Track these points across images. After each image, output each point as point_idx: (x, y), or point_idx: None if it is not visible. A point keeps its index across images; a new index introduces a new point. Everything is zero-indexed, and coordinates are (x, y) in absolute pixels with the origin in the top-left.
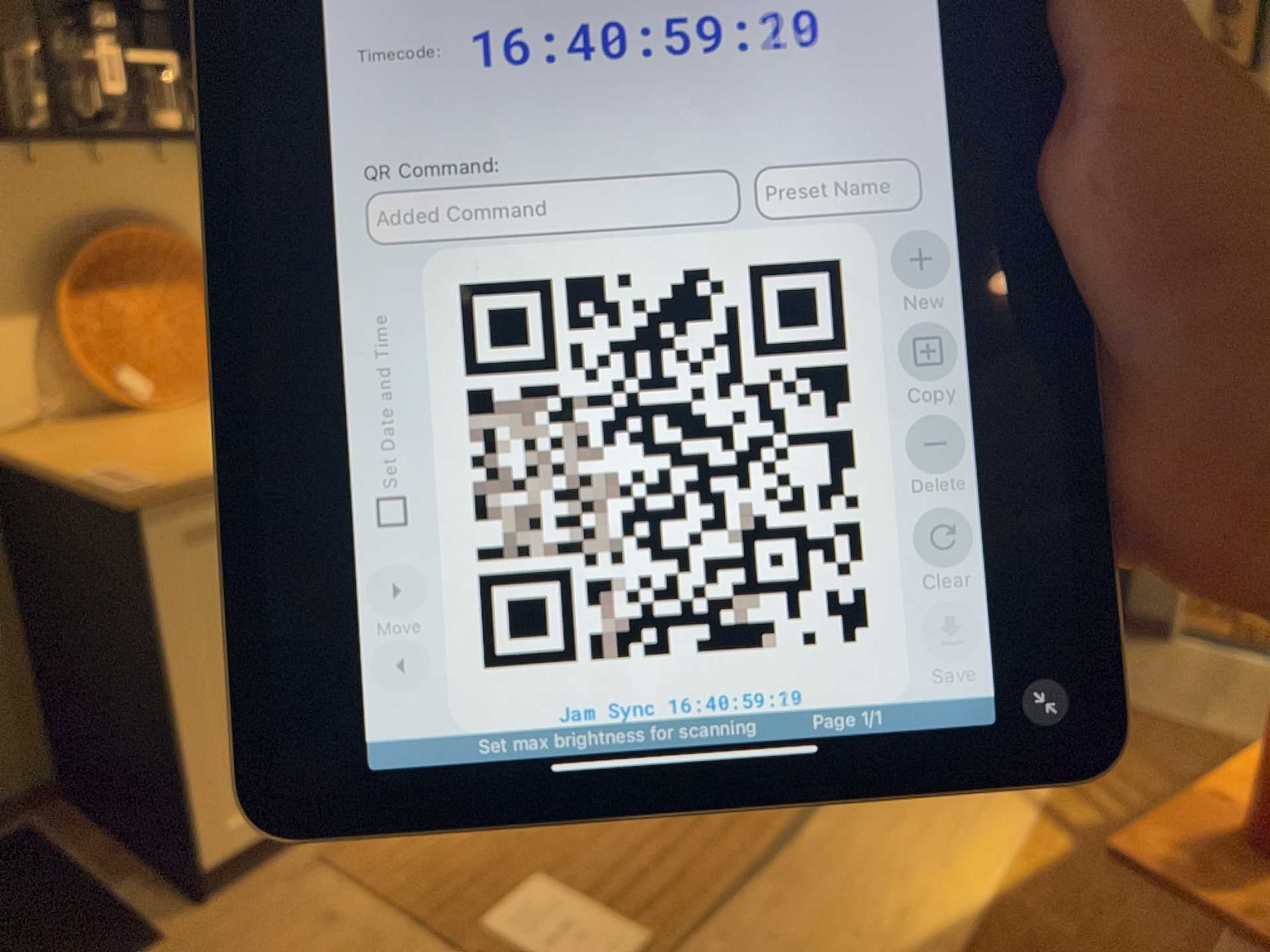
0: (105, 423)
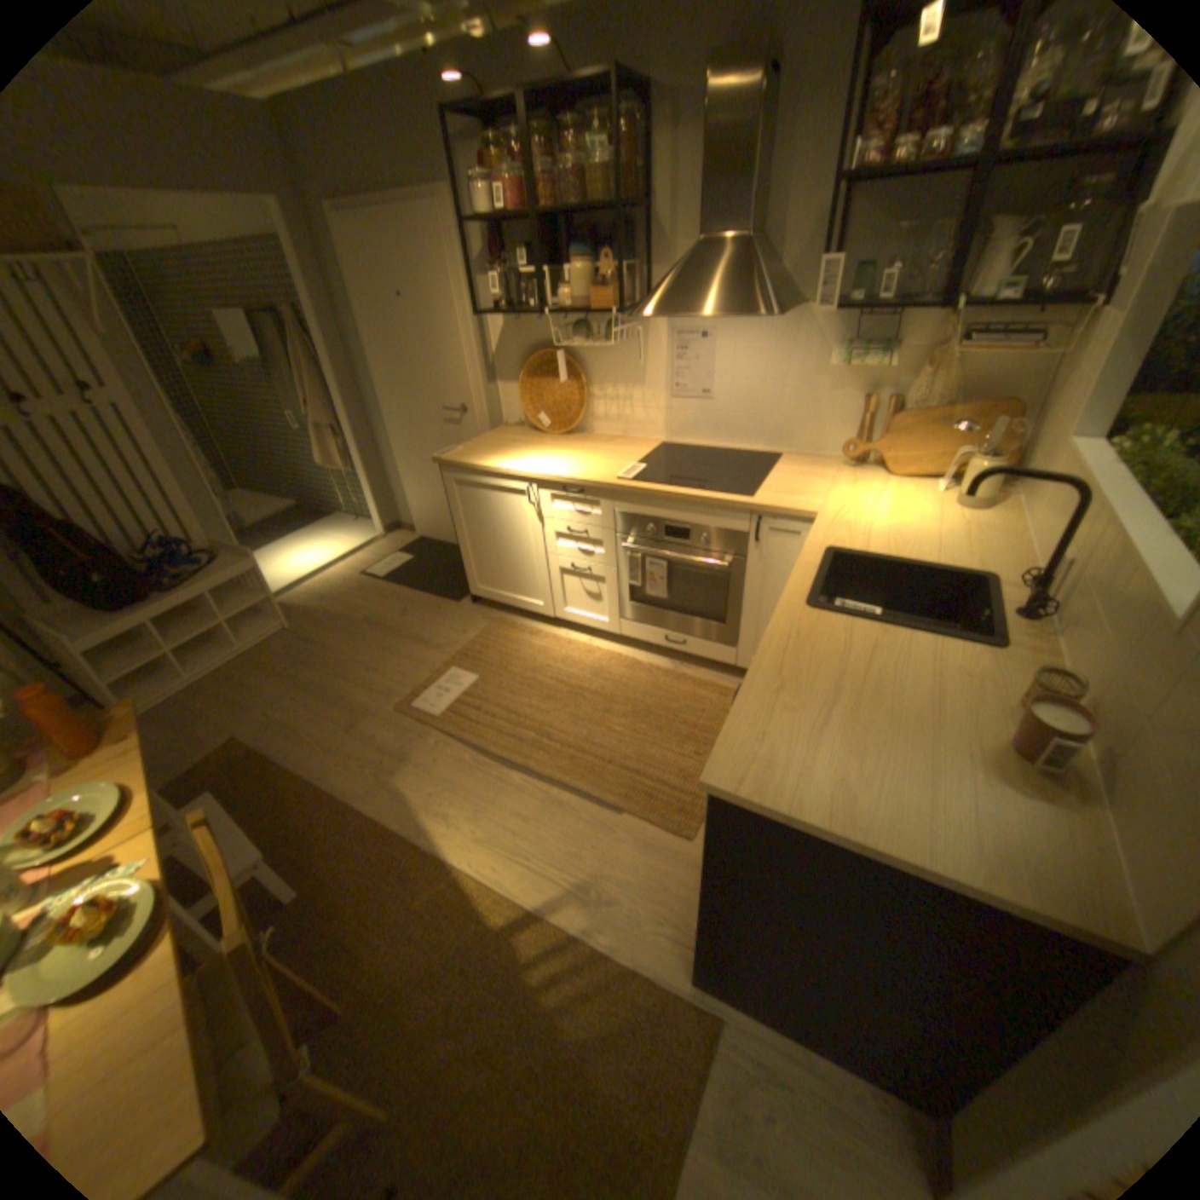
0: (528, 432)
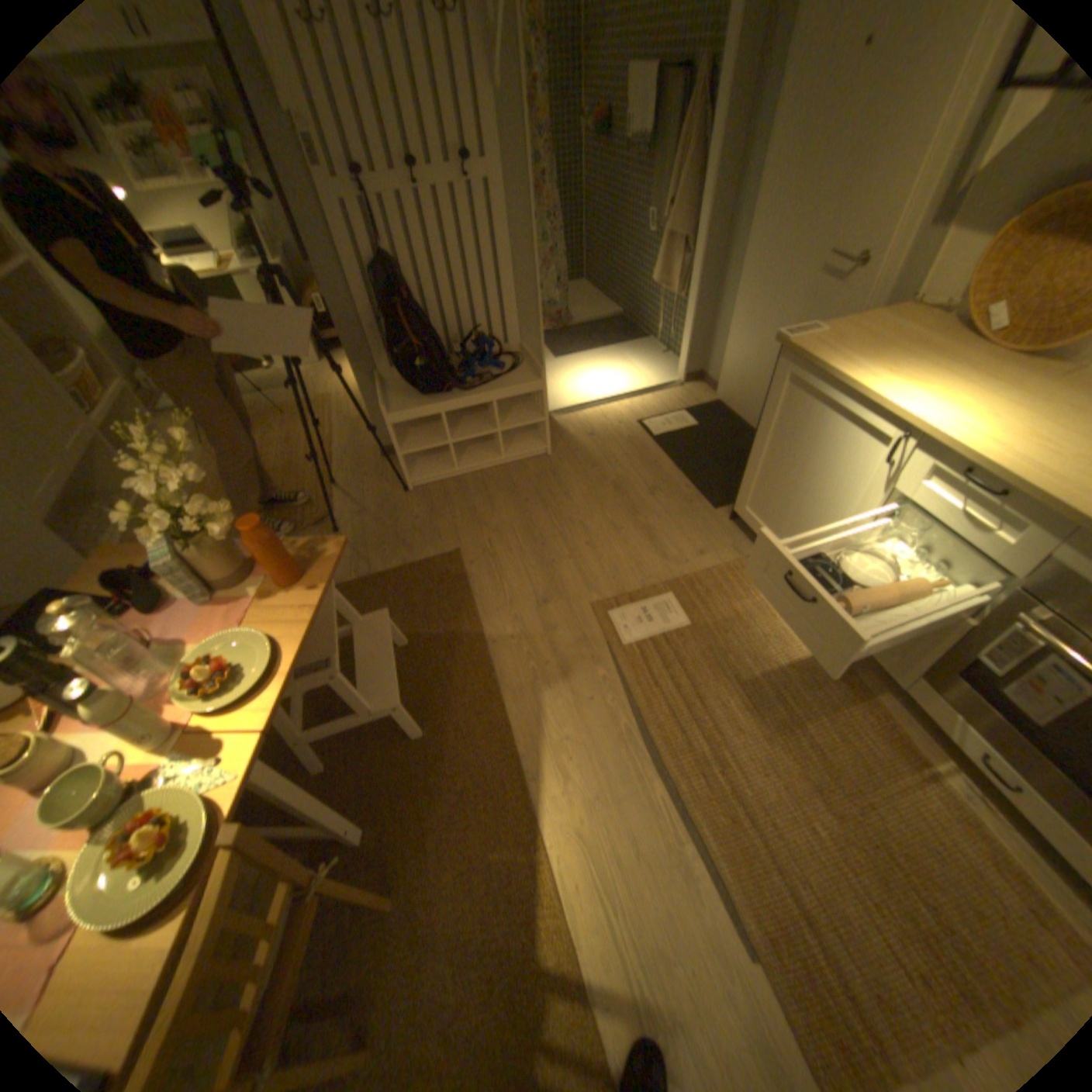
0: (954, 327)
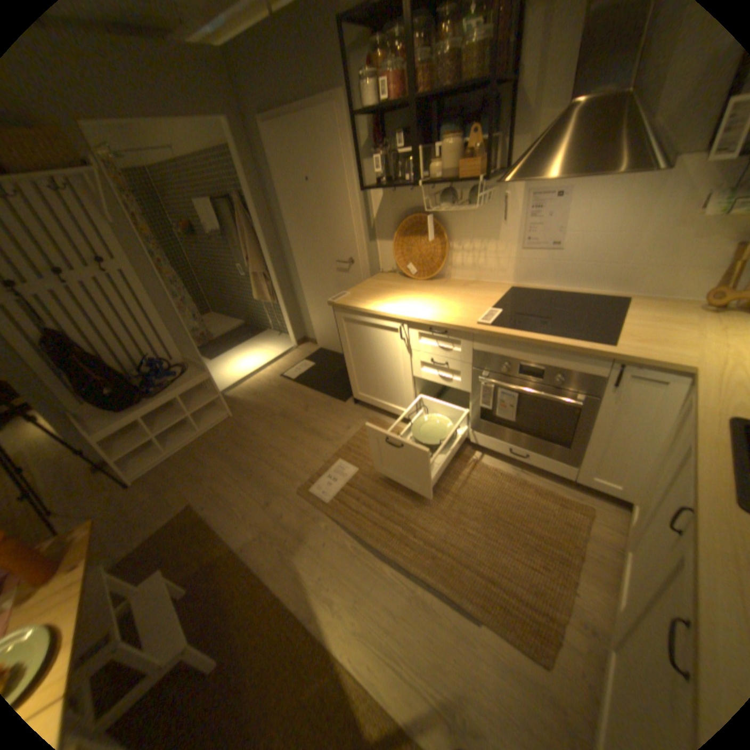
0: (398, 278)
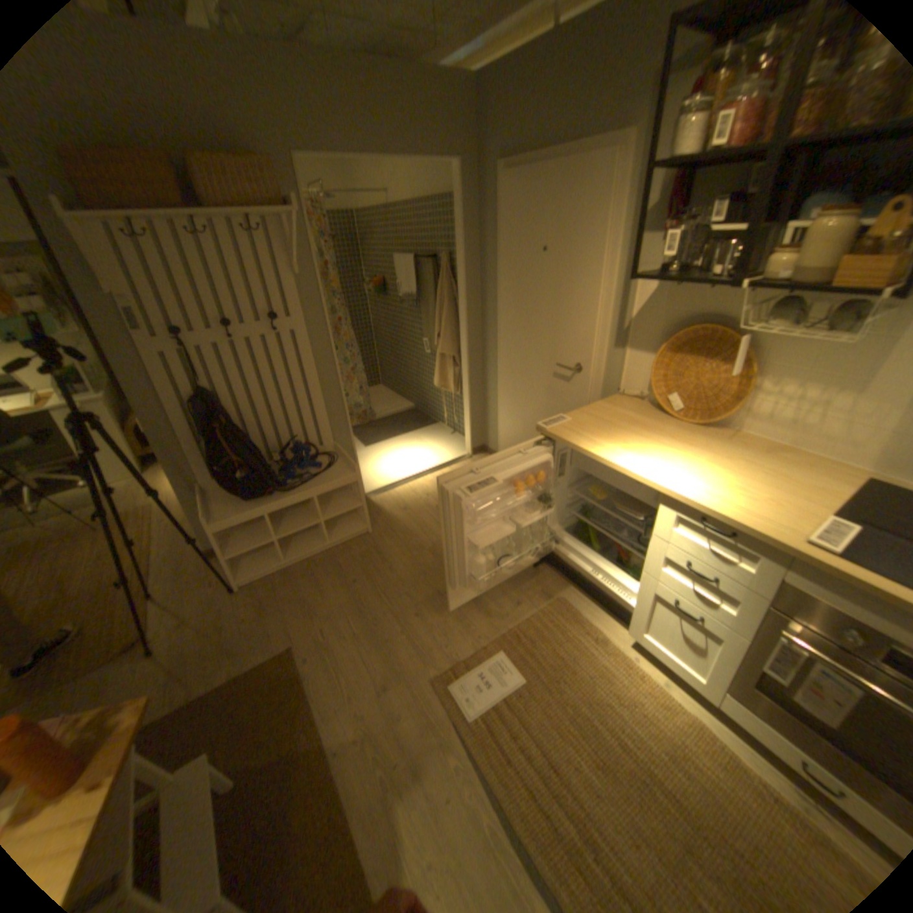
0: (650, 410)
